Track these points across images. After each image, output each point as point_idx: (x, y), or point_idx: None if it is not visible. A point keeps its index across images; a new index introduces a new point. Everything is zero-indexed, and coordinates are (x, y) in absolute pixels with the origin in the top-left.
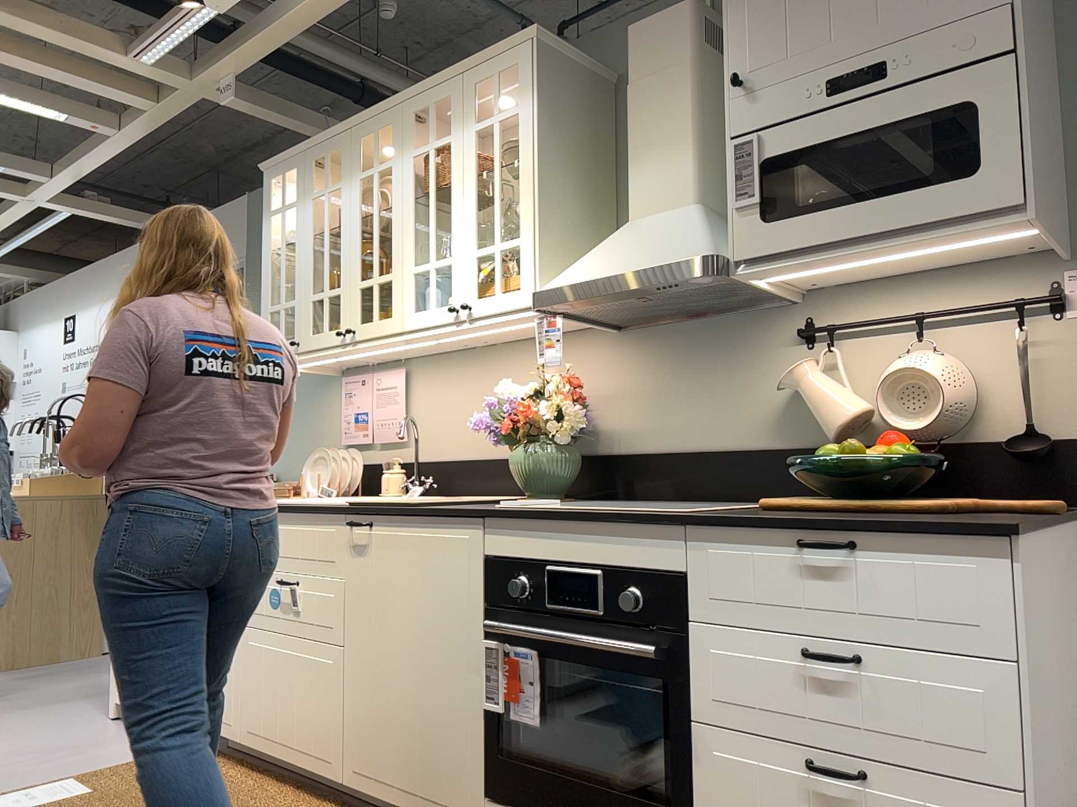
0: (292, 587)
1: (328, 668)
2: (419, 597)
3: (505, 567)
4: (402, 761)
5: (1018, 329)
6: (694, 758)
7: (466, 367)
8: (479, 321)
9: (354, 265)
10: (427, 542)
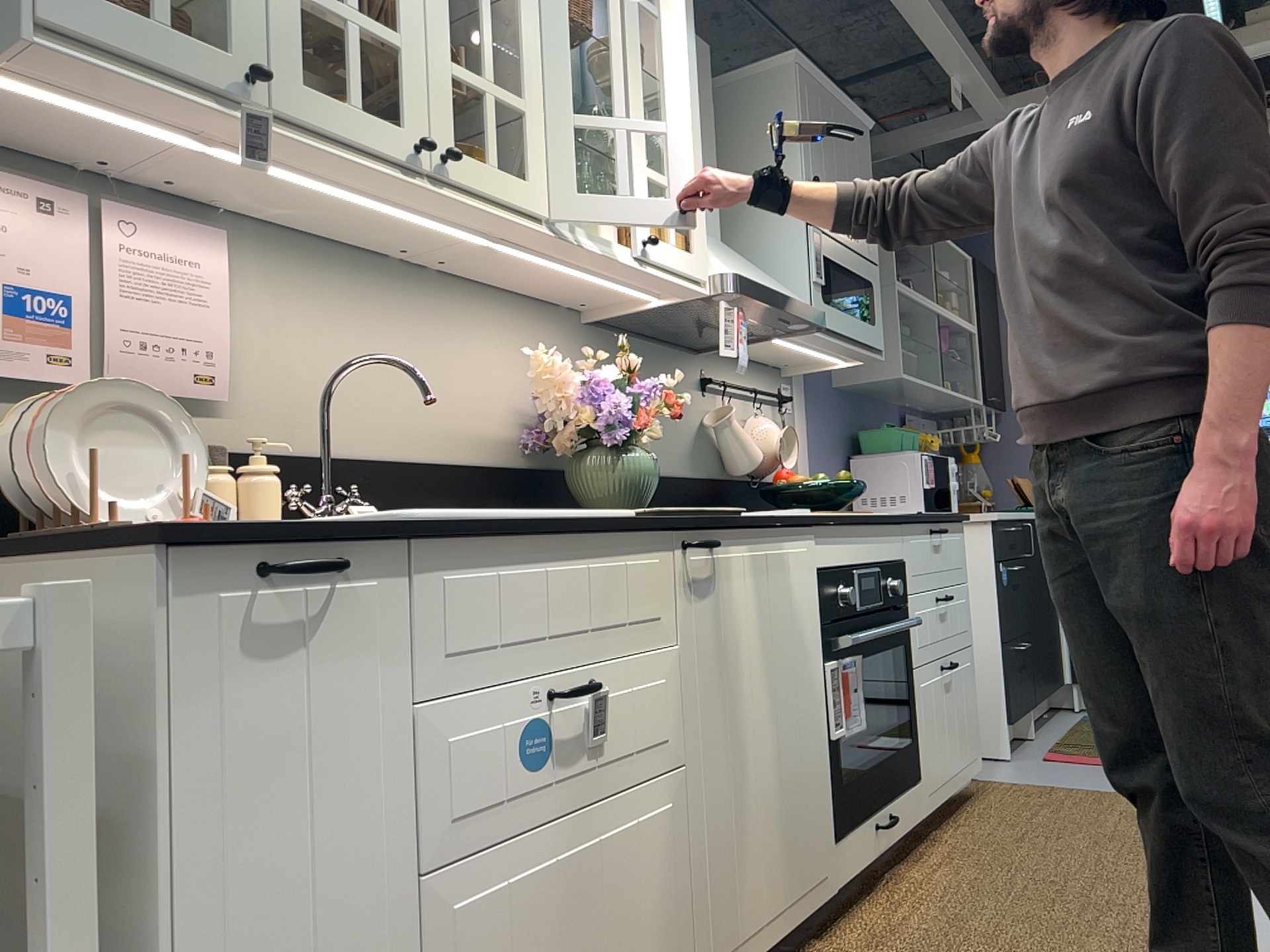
0: (600, 692)
1: (666, 820)
2: (774, 636)
3: (830, 577)
4: (771, 877)
5: (779, 413)
6: (916, 694)
7: (374, 289)
8: (654, 269)
9: (439, 19)
10: (777, 560)
